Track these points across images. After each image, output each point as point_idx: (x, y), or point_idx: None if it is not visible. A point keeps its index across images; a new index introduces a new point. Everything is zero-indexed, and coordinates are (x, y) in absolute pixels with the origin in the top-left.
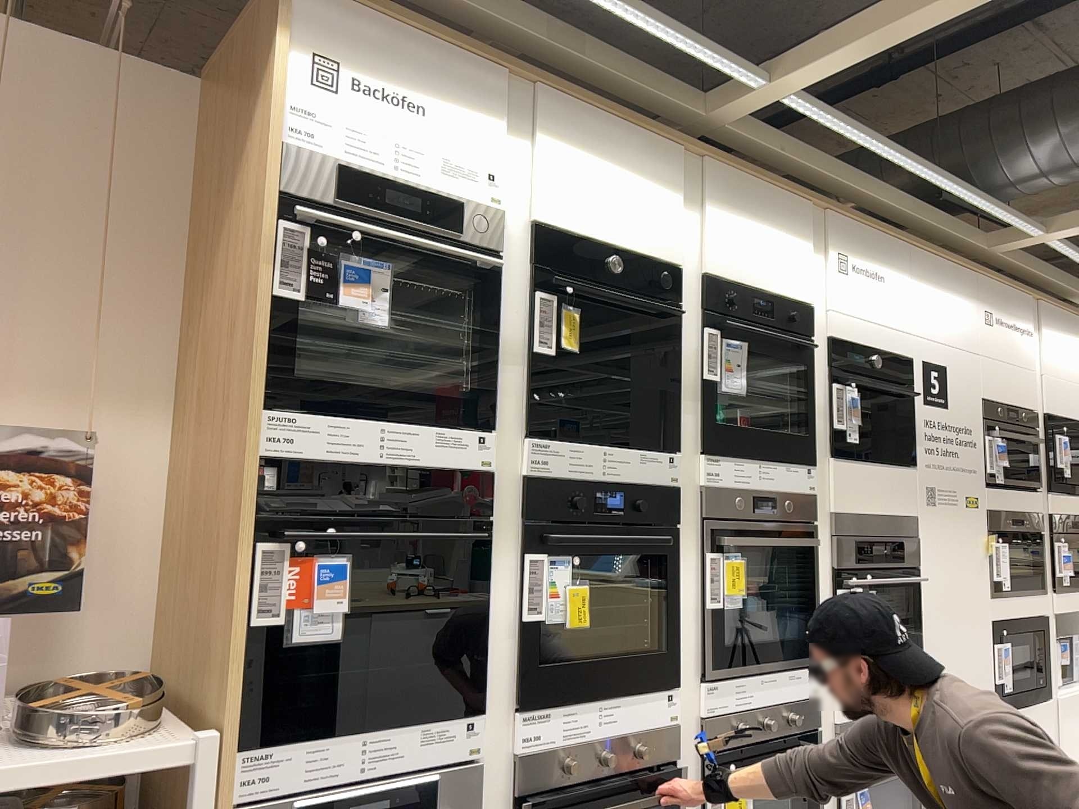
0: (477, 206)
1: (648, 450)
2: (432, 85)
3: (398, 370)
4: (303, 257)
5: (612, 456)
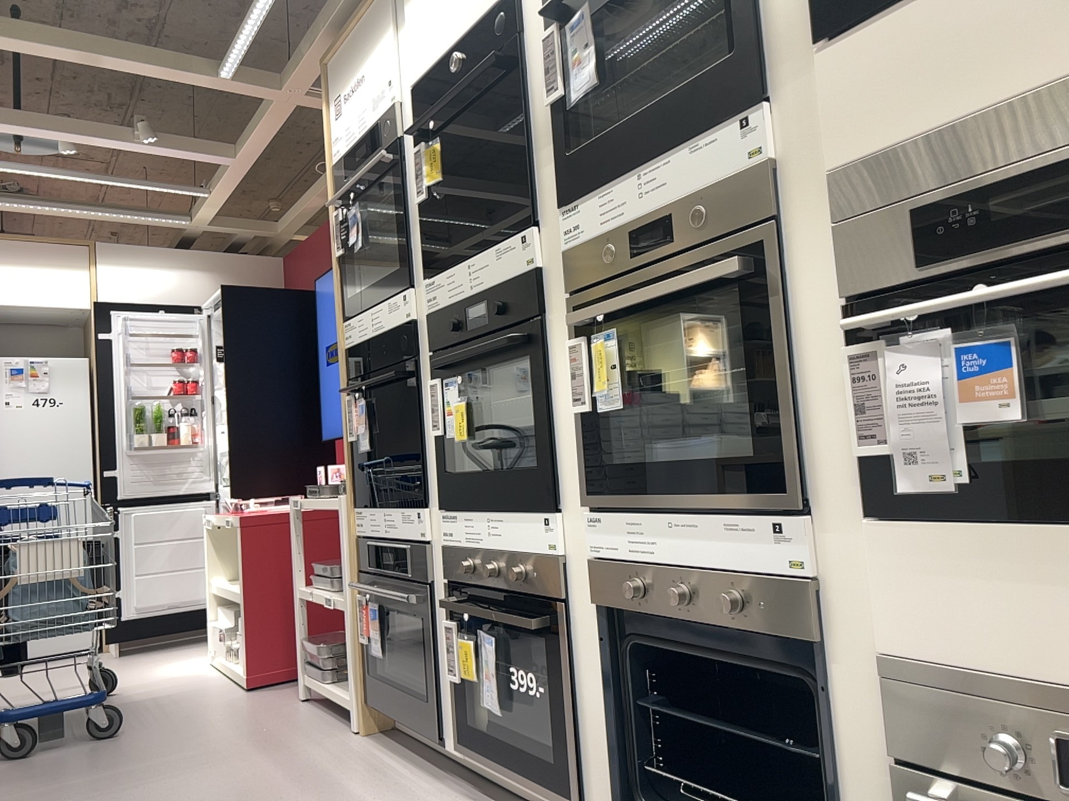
0: (383, 112)
1: (504, 240)
2: (360, 48)
3: (386, 267)
4: (335, 228)
5: (475, 267)
